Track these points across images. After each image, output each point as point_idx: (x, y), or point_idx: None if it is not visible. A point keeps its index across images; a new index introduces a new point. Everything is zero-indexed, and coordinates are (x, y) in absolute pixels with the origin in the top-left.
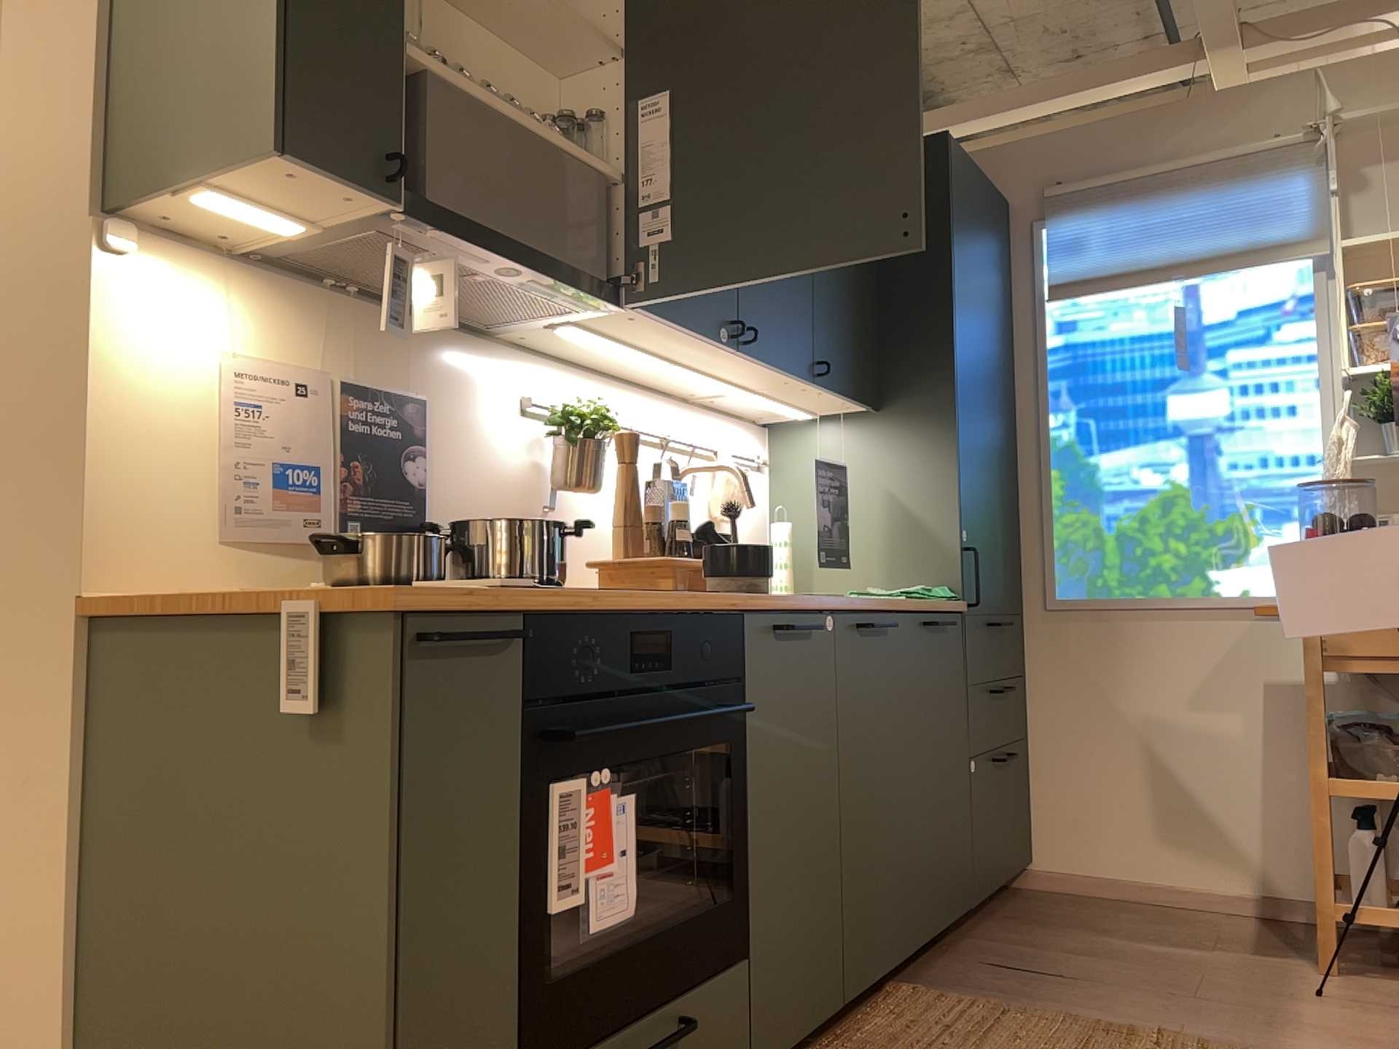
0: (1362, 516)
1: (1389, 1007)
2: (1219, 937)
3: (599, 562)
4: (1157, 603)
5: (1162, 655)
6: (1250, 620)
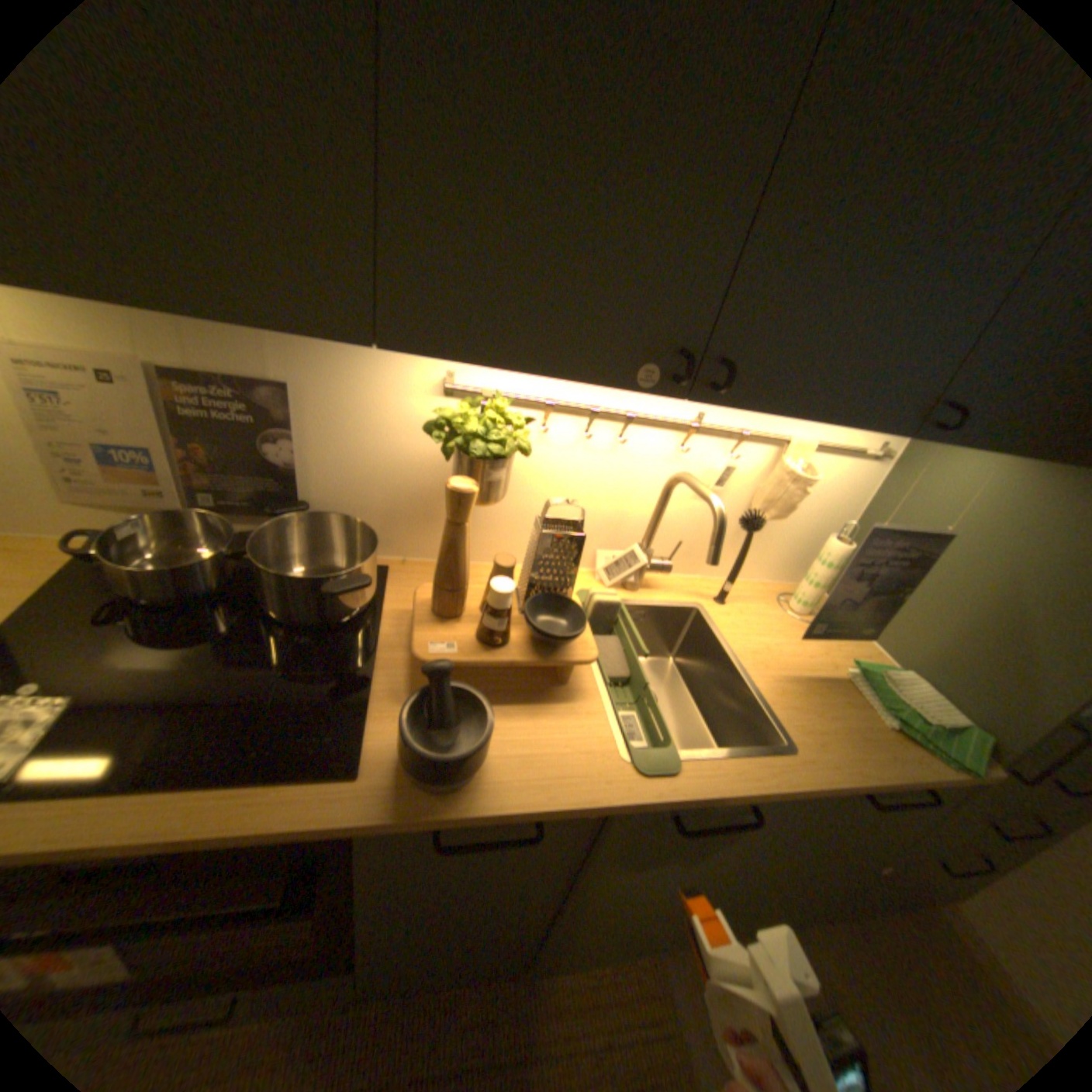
0: None
1: None
2: None
3: (417, 599)
4: None
5: None
6: None
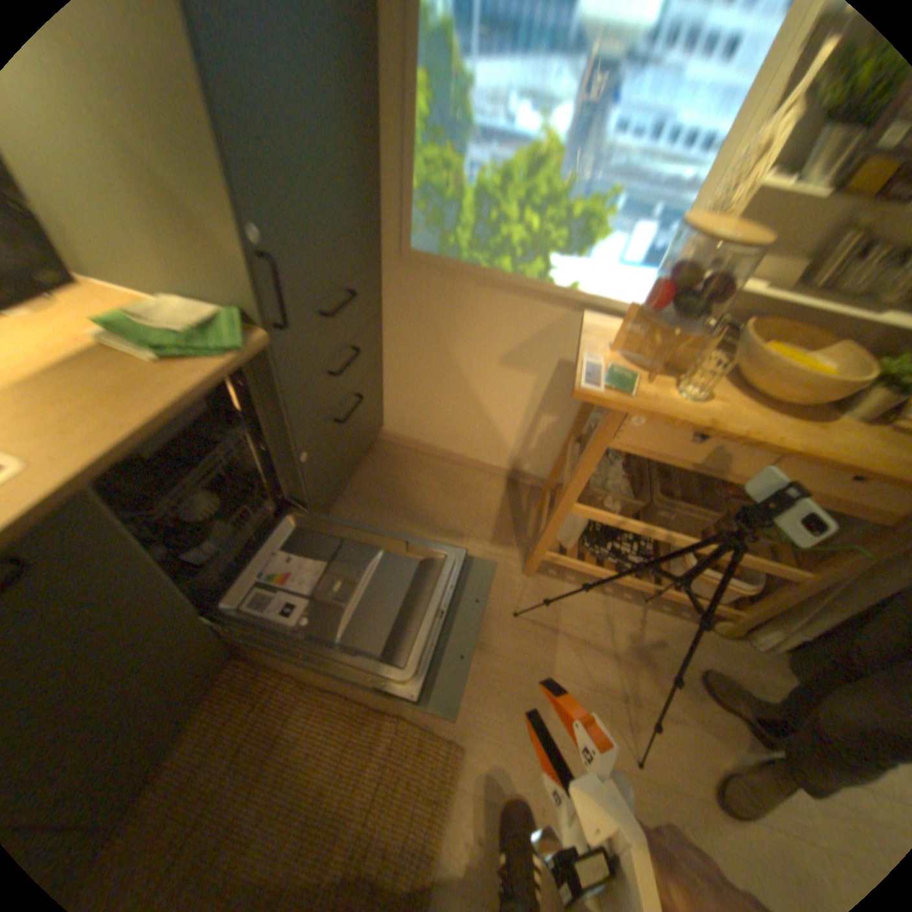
0: (729, 279)
1: (549, 628)
2: (477, 514)
3: None
4: (497, 276)
5: (491, 320)
6: (569, 312)
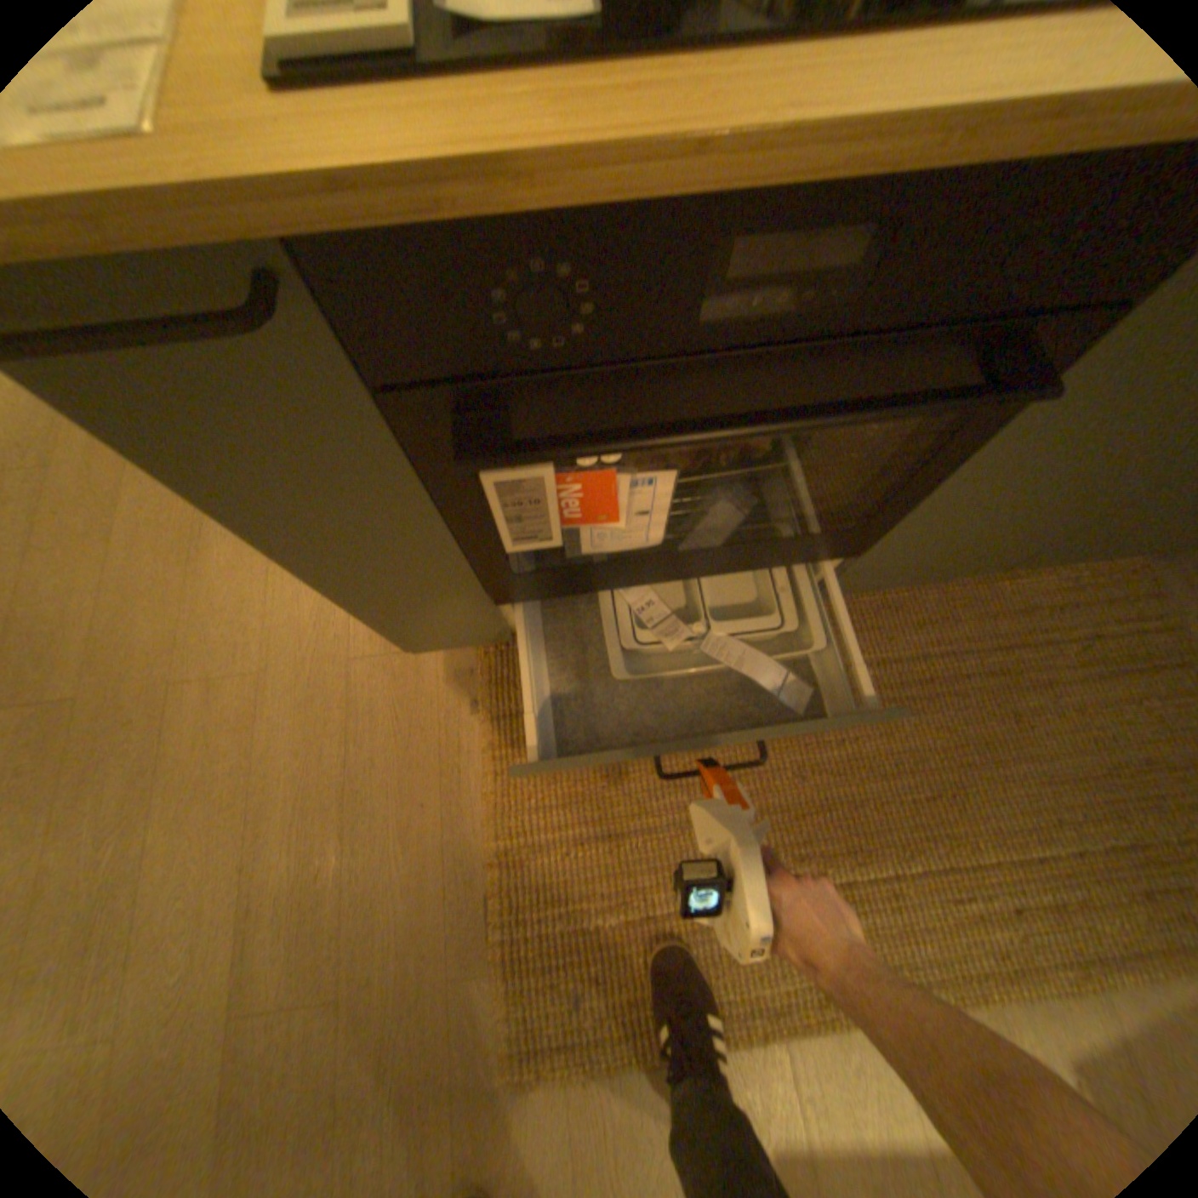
0: None
1: None
2: None
3: None
4: None
5: None
6: None
